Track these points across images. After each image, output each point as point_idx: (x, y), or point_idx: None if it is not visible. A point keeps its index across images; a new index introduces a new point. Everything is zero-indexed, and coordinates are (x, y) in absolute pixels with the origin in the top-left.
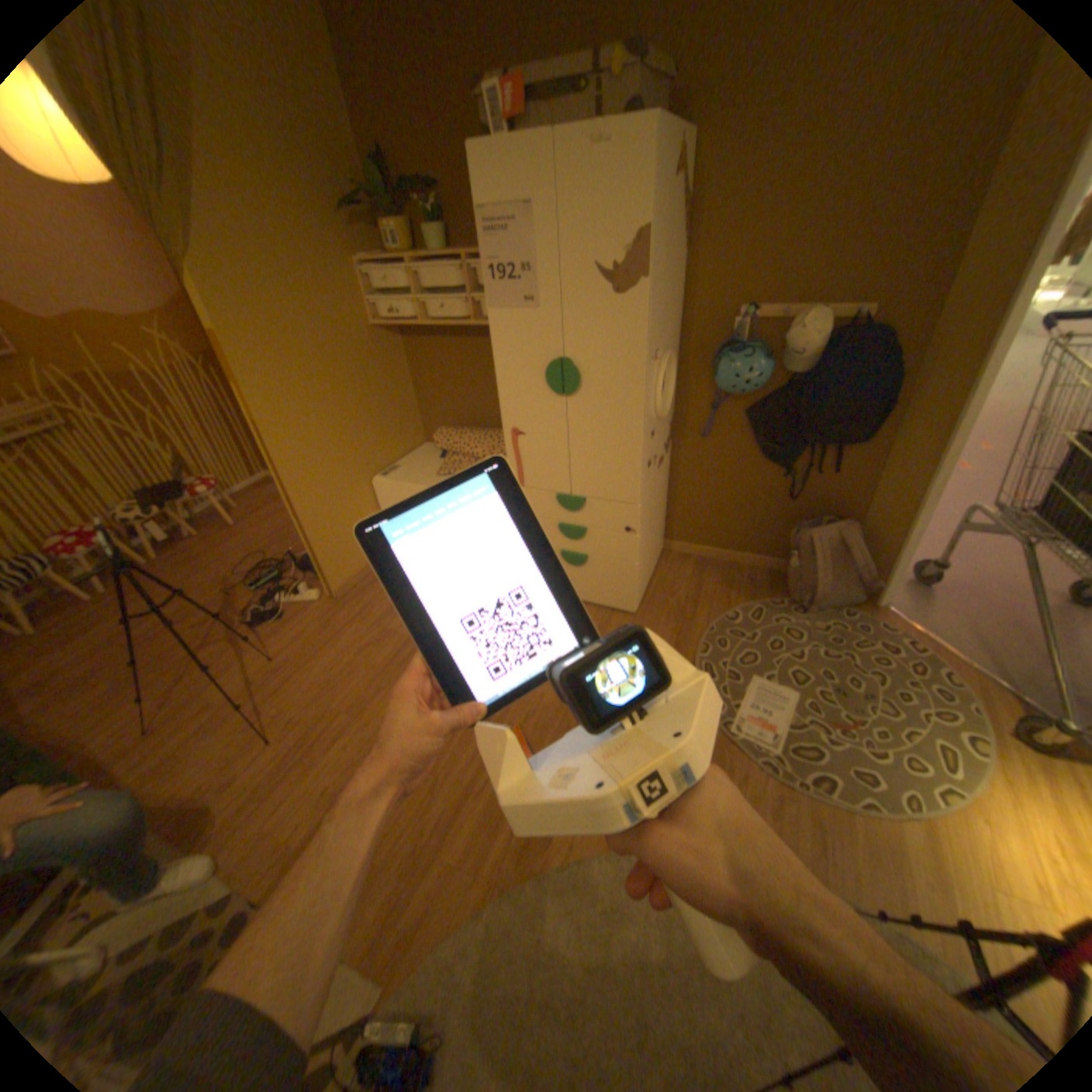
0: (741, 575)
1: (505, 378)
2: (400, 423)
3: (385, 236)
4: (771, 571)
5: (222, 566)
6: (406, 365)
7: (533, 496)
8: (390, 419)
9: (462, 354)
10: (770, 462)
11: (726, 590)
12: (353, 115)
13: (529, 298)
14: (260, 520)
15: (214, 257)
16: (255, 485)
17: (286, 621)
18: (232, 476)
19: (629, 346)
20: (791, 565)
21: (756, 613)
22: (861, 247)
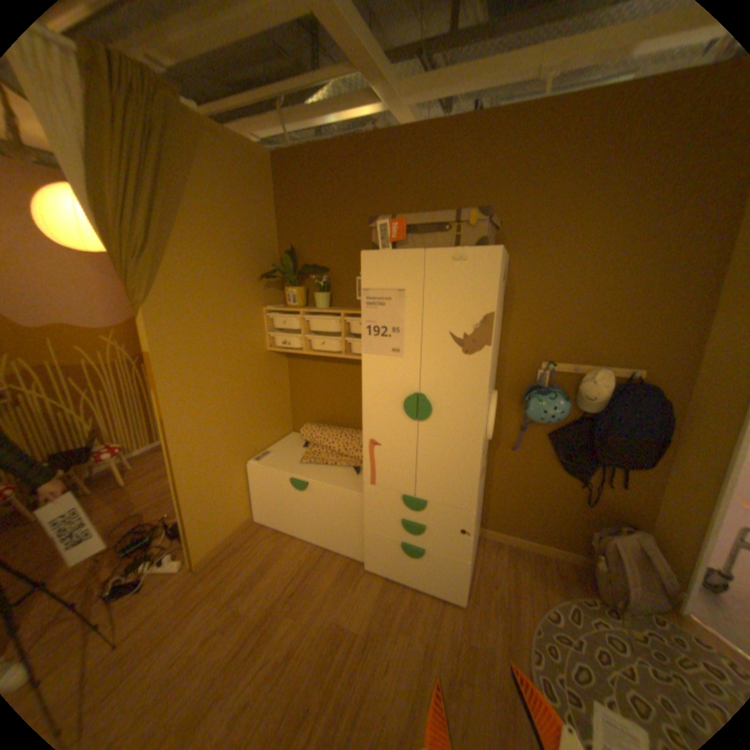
0: (552, 569)
1: (368, 400)
2: (277, 417)
3: (289, 297)
4: (576, 566)
5: (103, 527)
6: (288, 376)
7: (382, 494)
8: (270, 415)
9: (331, 373)
10: (571, 476)
11: (542, 585)
12: (281, 229)
13: (396, 349)
14: (148, 482)
15: (166, 304)
16: (152, 450)
17: (144, 595)
18: (136, 443)
19: (474, 390)
20: (603, 570)
21: (576, 616)
22: (630, 333)
